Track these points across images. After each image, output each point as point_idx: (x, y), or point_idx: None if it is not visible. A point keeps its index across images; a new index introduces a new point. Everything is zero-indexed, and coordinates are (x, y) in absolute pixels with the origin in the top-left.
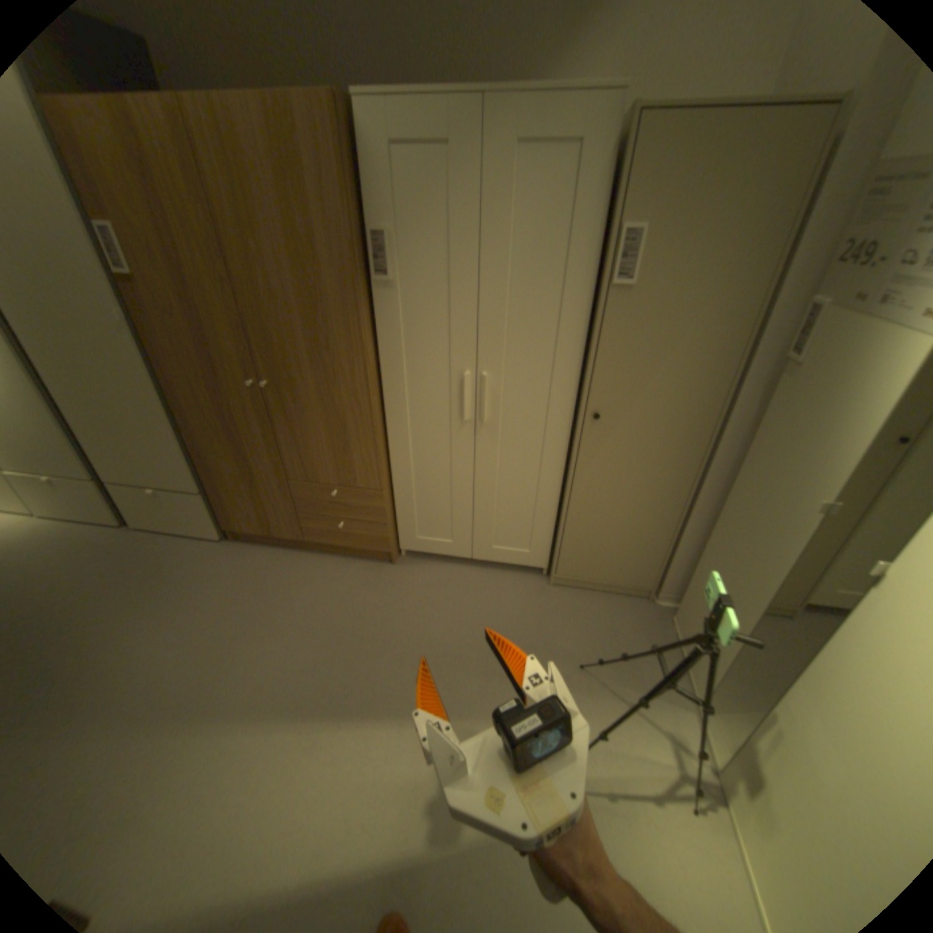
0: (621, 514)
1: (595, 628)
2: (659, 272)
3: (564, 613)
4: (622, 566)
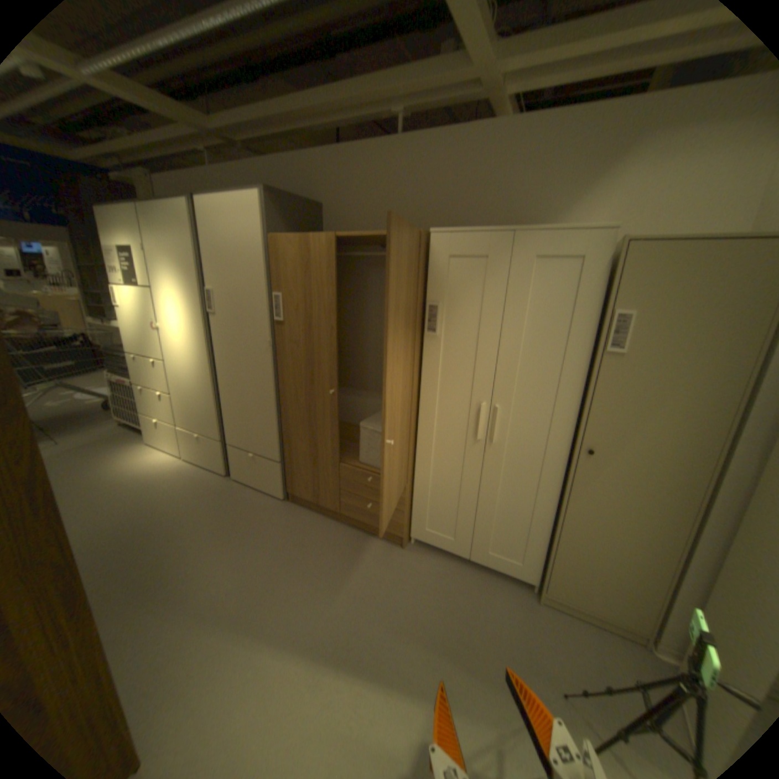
0: (614, 547)
1: (583, 661)
2: (647, 345)
3: (552, 636)
4: (615, 602)
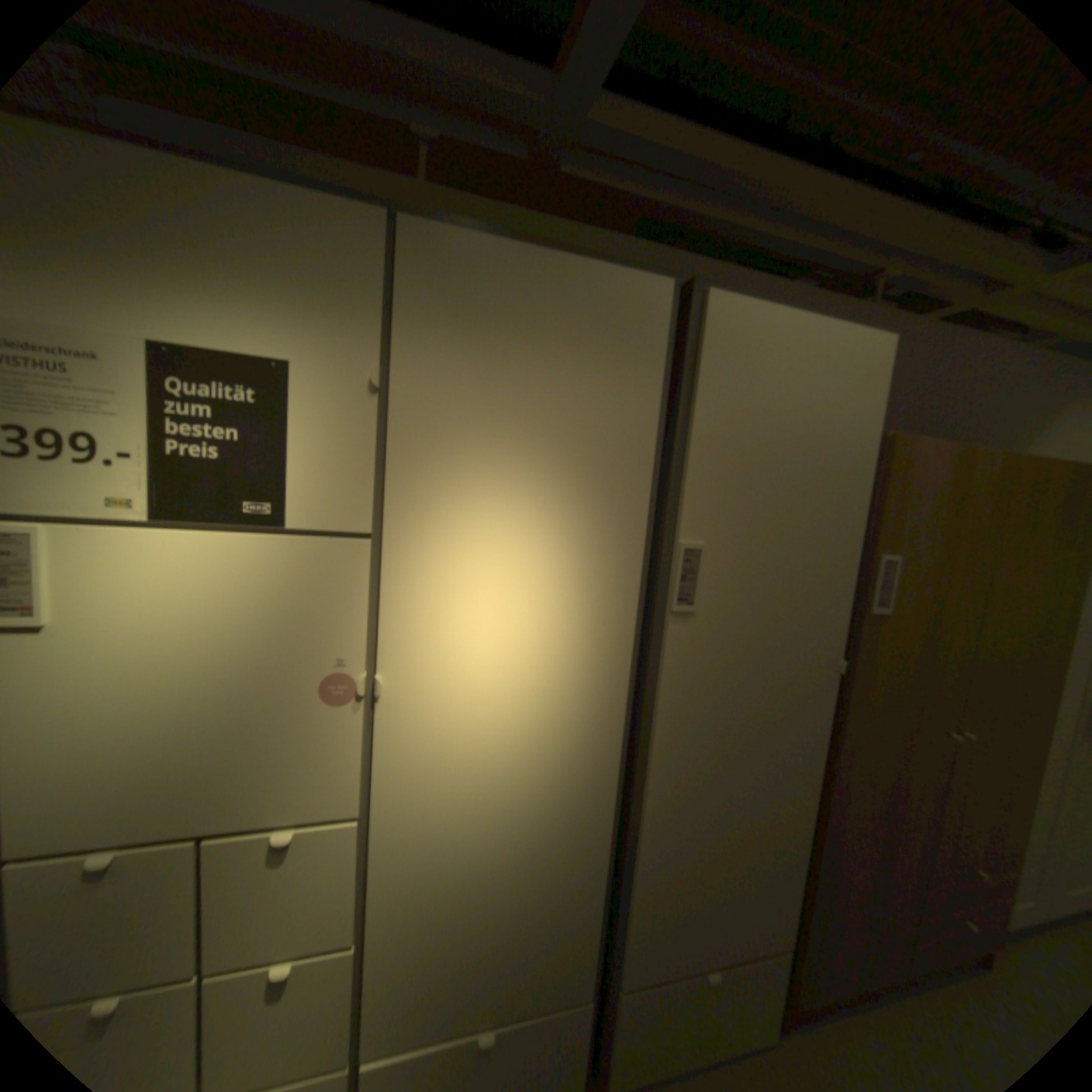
0: None
1: None
2: None
3: None
4: None
